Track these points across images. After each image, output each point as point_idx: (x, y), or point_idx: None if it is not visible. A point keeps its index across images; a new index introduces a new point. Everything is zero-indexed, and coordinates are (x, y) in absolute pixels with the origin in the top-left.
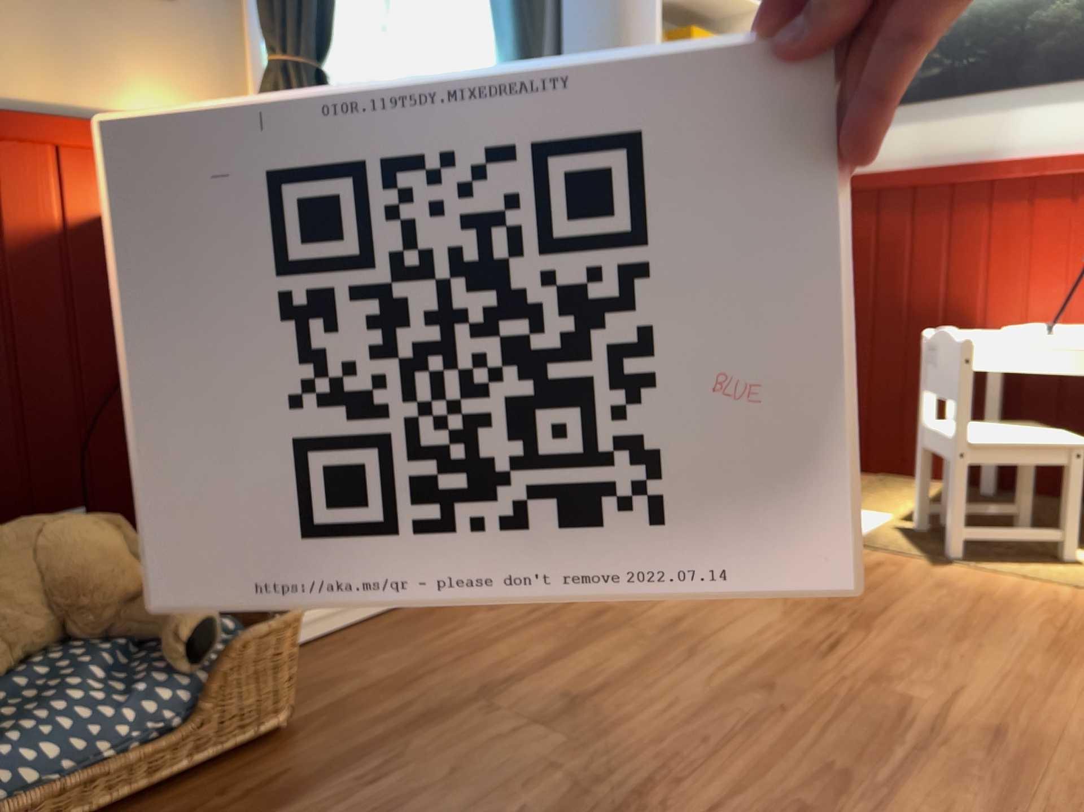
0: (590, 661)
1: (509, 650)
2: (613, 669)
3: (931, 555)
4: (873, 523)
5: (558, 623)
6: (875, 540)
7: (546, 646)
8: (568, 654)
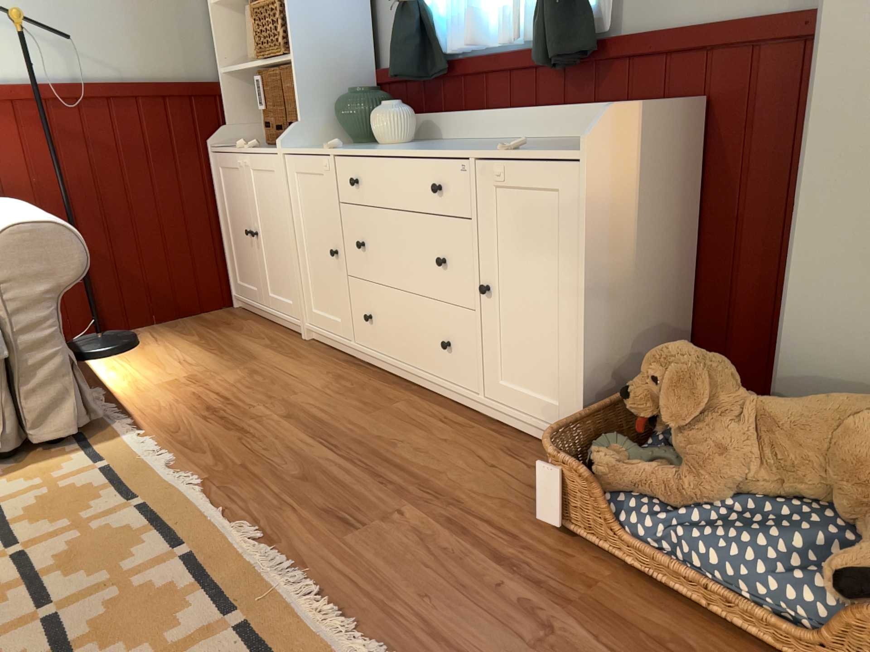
0: None
1: None
2: None
3: None
4: None
5: None
6: None
7: None
8: None
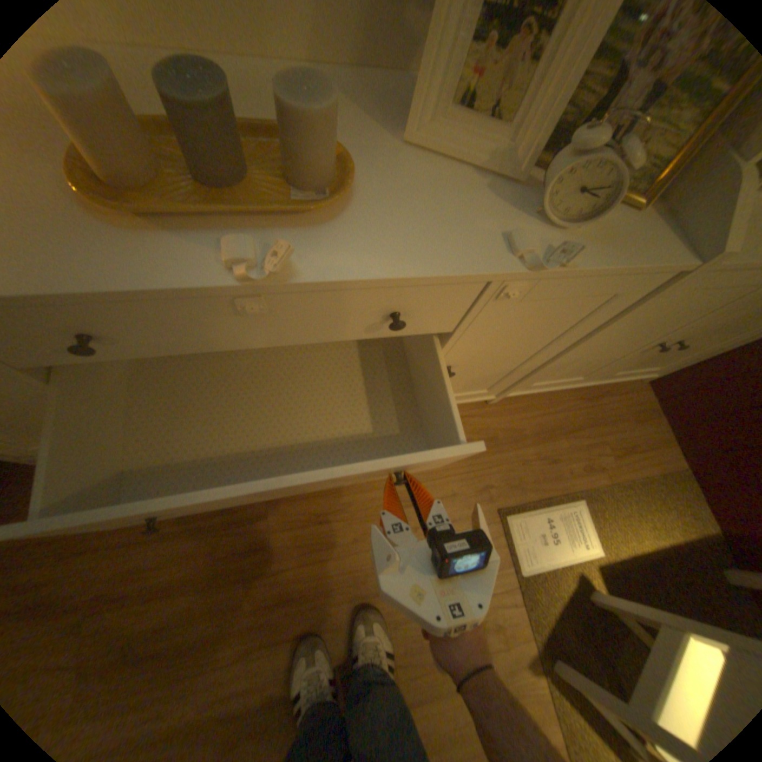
0: (182, 614)
1: (160, 556)
2: (183, 637)
3: (548, 653)
4: (577, 558)
5: (220, 542)
6: (543, 589)
7: (181, 571)
8: (182, 593)
